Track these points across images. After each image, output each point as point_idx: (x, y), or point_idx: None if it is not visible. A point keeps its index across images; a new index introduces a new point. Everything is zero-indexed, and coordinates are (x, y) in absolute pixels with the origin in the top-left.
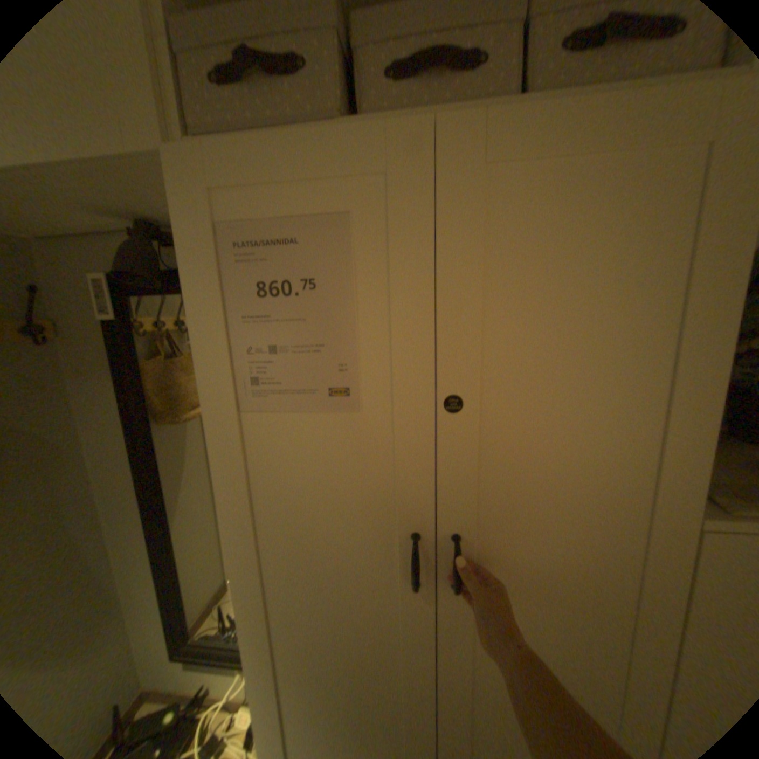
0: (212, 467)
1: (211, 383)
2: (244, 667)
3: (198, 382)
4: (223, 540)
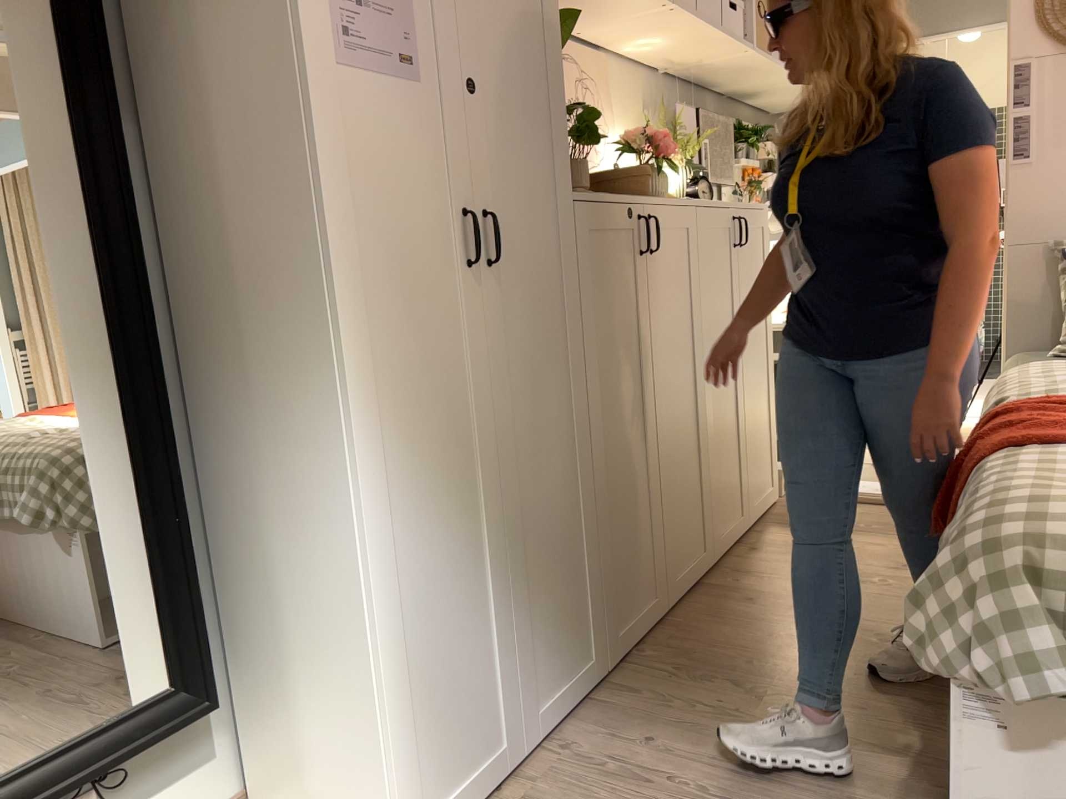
0: (309, 125)
1: (305, 20)
2: (344, 421)
3: (295, 14)
4: (320, 227)
